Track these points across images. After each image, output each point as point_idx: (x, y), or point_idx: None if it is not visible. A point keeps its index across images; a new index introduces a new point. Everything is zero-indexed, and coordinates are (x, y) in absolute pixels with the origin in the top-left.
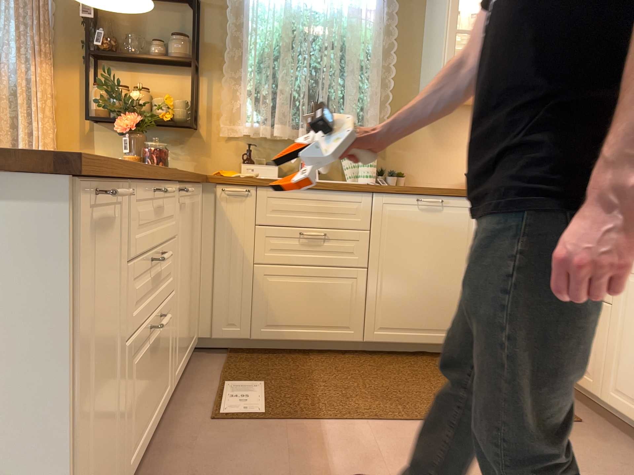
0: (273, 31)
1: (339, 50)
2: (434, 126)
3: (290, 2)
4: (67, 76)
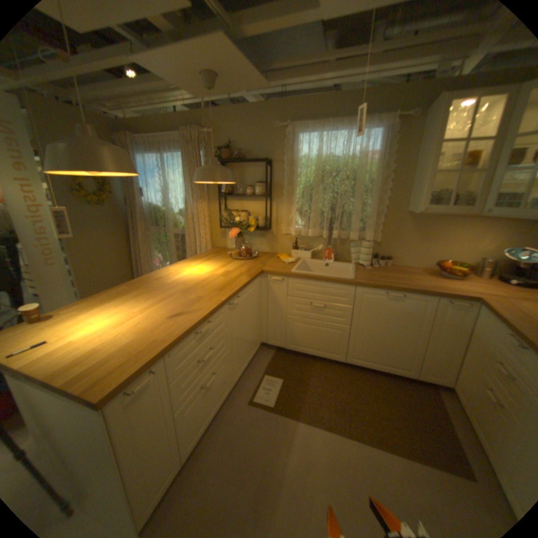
0: (311, 172)
1: (350, 182)
2: (419, 227)
3: (320, 154)
4: (213, 204)
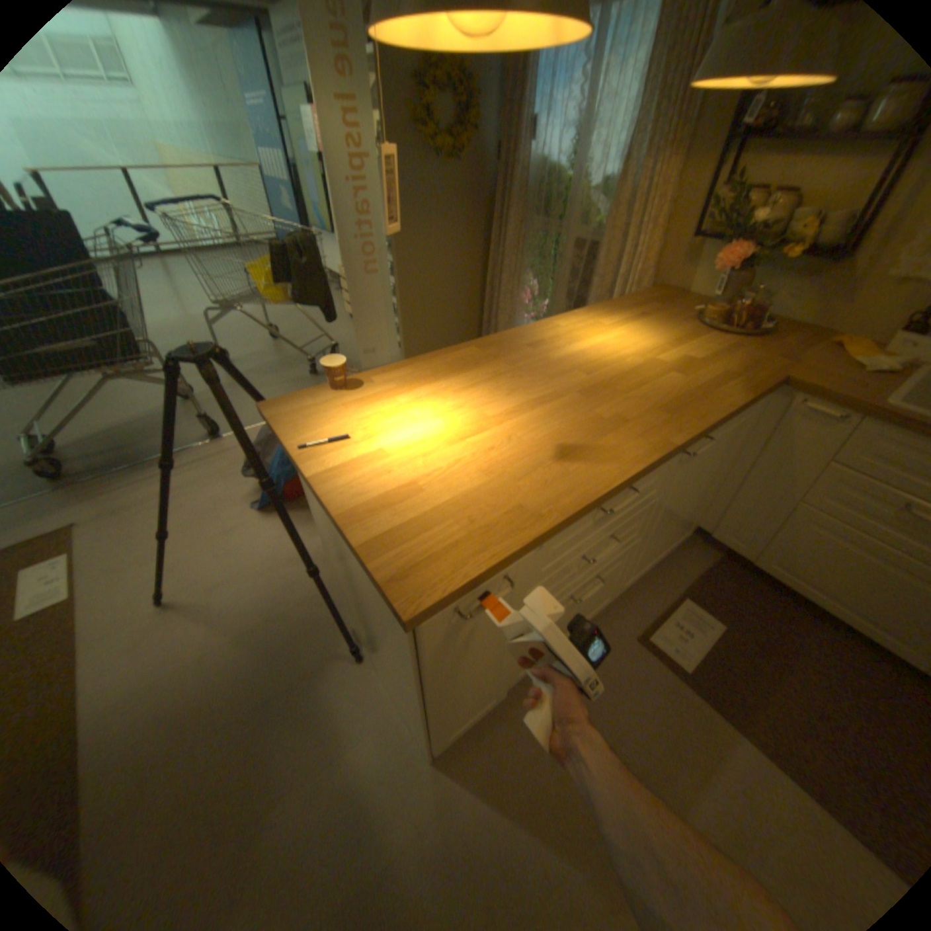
0: None
1: None
2: None
3: None
4: (696, 164)
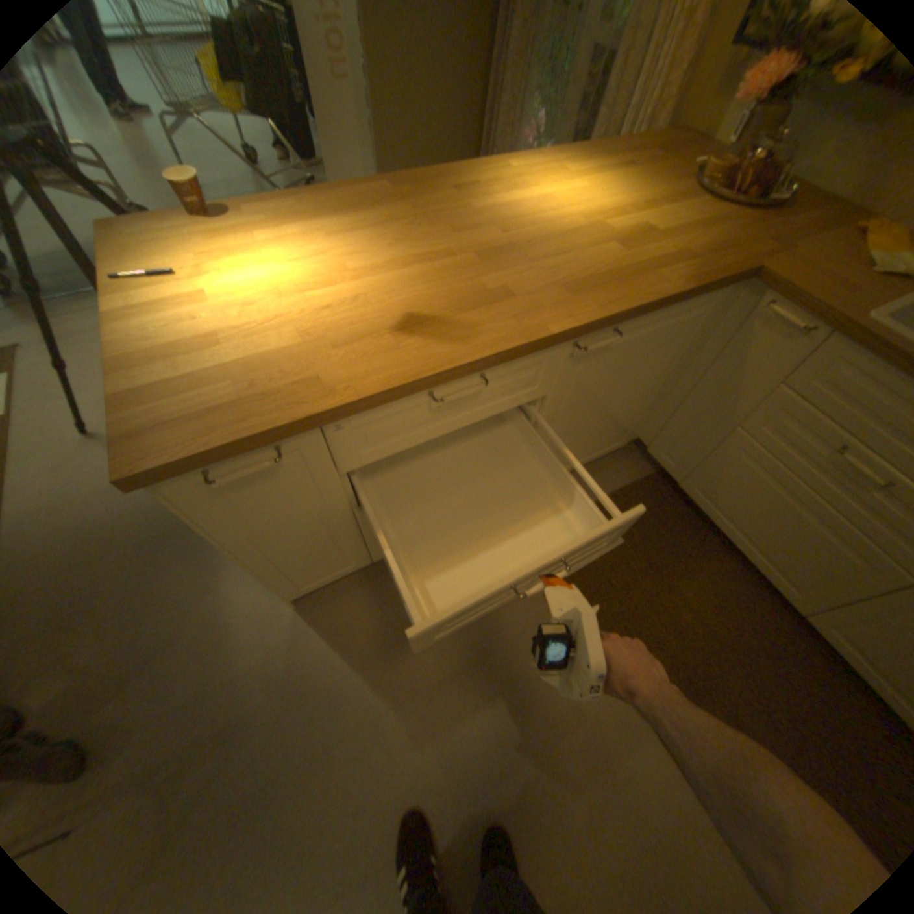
0: None
1: None
2: None
3: None
4: None
